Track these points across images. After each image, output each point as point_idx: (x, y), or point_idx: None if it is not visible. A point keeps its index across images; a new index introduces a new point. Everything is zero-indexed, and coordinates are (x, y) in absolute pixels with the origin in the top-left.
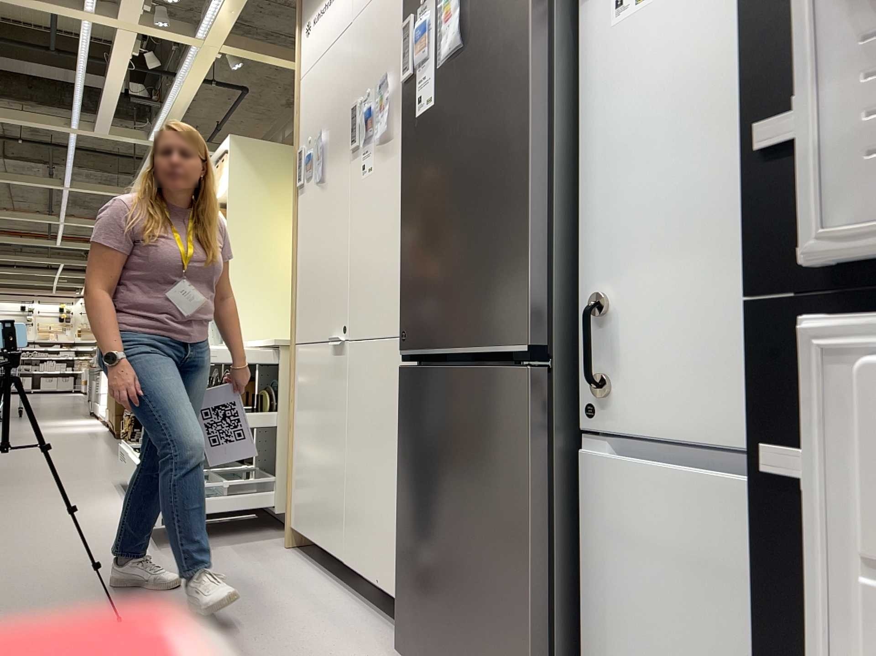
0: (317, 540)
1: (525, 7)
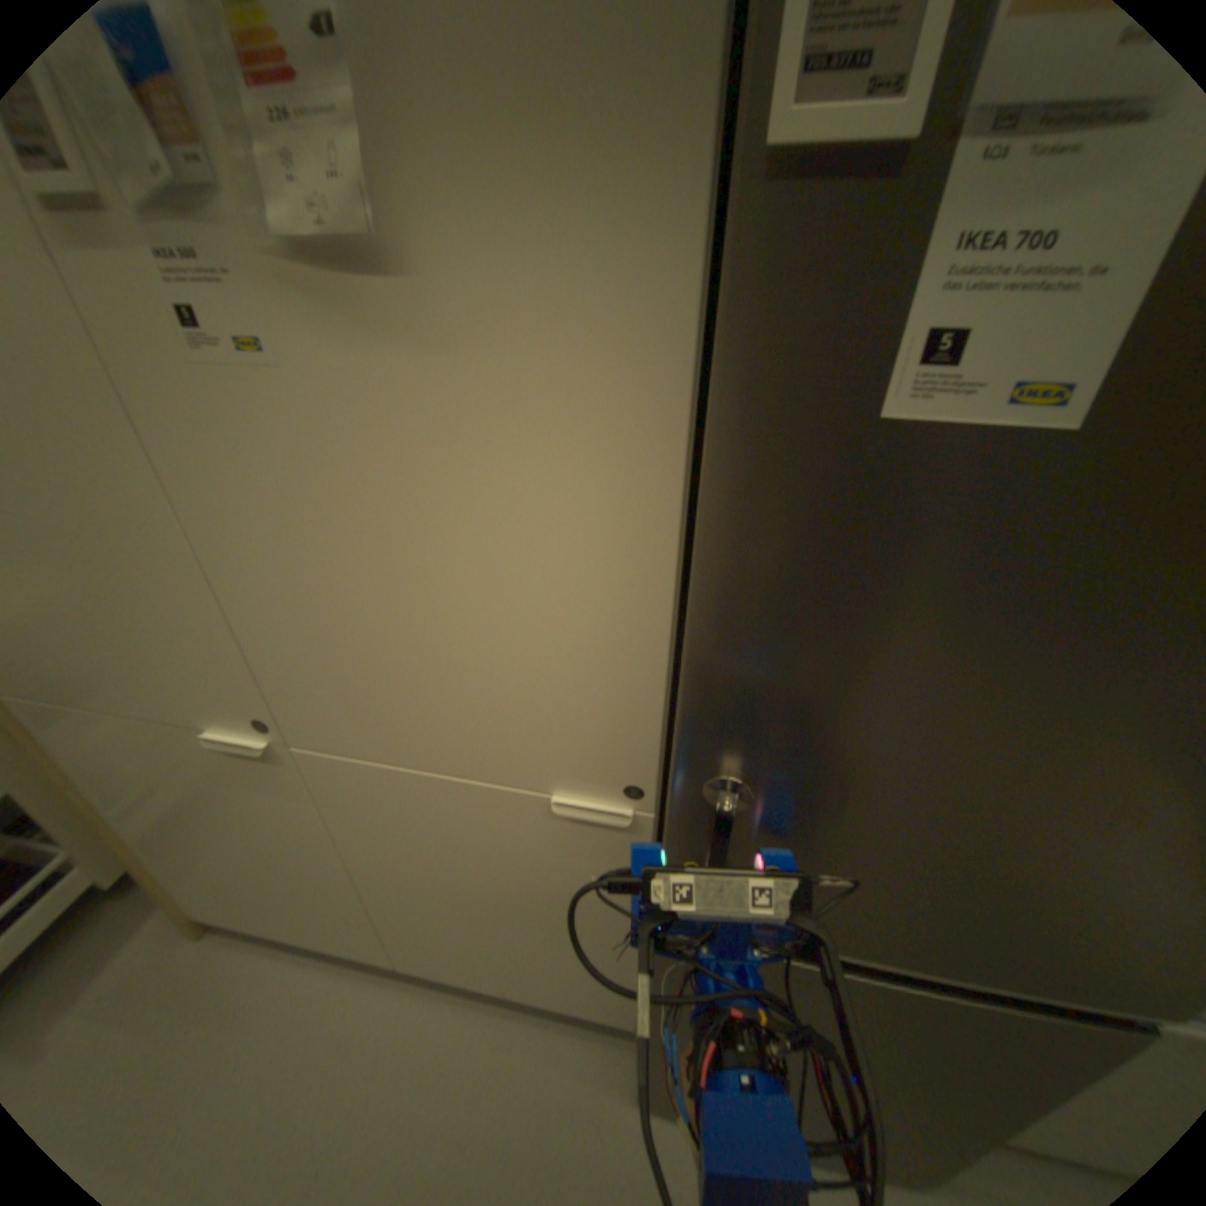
0: (291, 941)
1: None
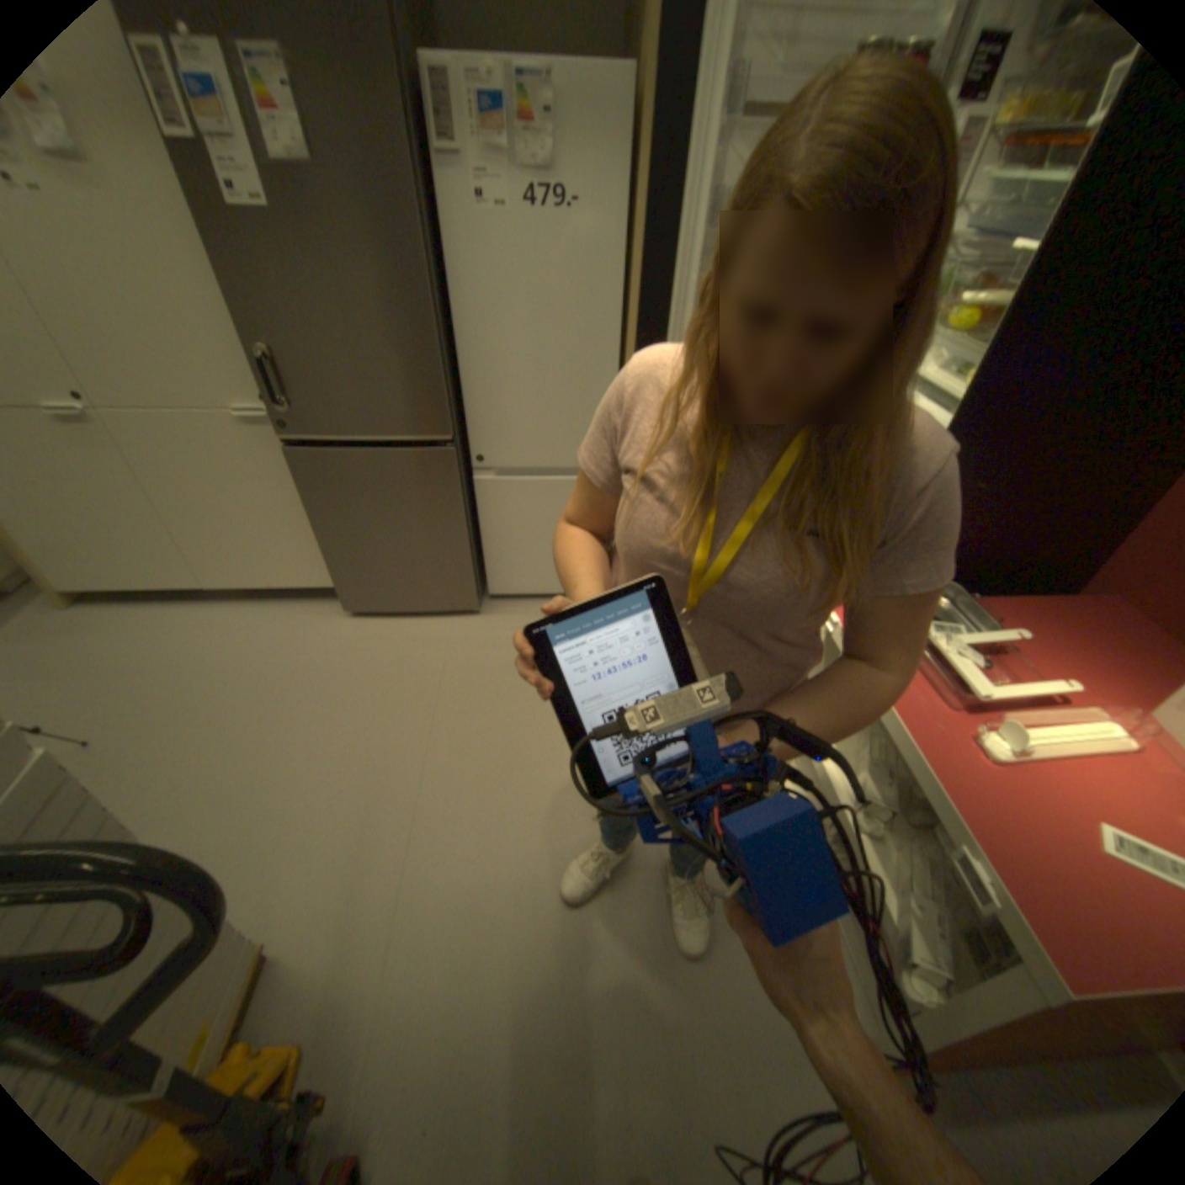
0: (133, 587)
1: (404, 173)
